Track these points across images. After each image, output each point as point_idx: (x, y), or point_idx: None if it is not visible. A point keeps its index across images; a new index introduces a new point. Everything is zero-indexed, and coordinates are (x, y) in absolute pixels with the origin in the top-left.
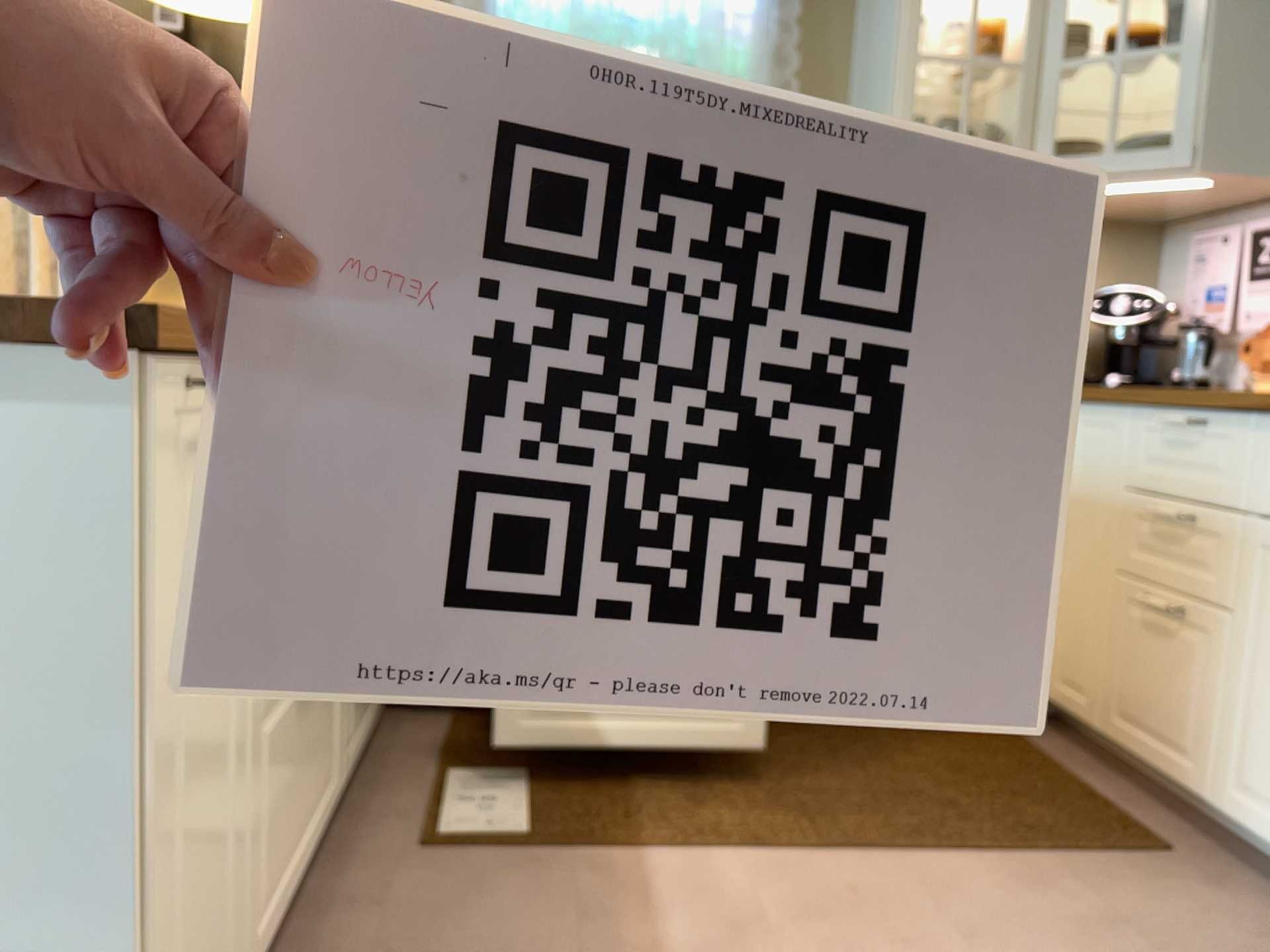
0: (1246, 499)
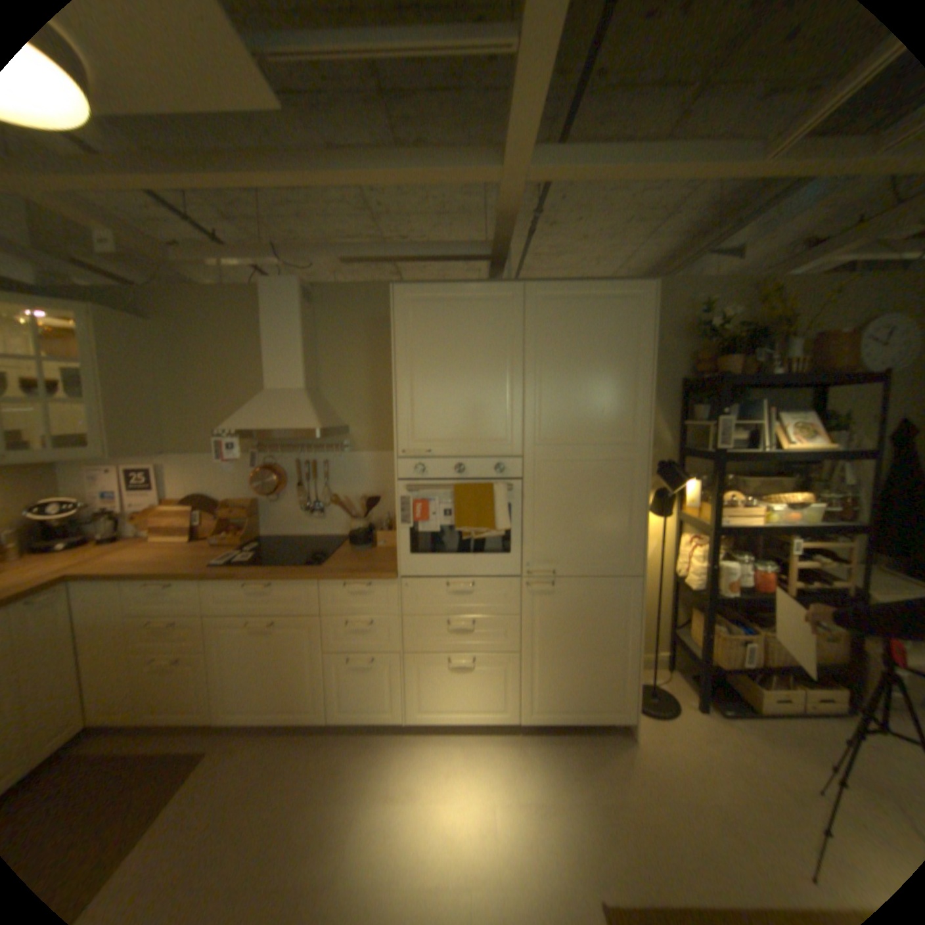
0: (198, 611)
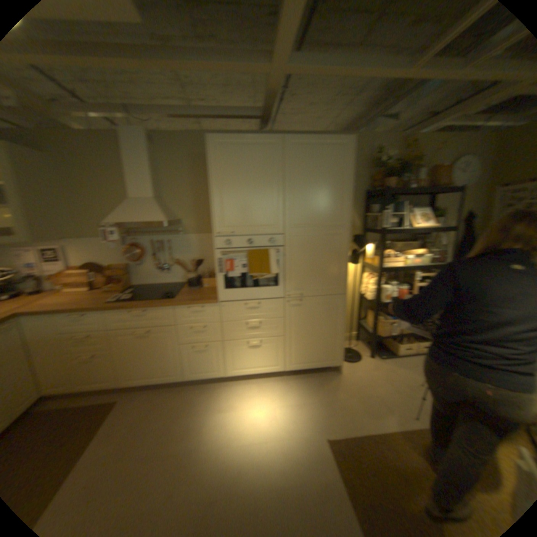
0: (105, 327)
